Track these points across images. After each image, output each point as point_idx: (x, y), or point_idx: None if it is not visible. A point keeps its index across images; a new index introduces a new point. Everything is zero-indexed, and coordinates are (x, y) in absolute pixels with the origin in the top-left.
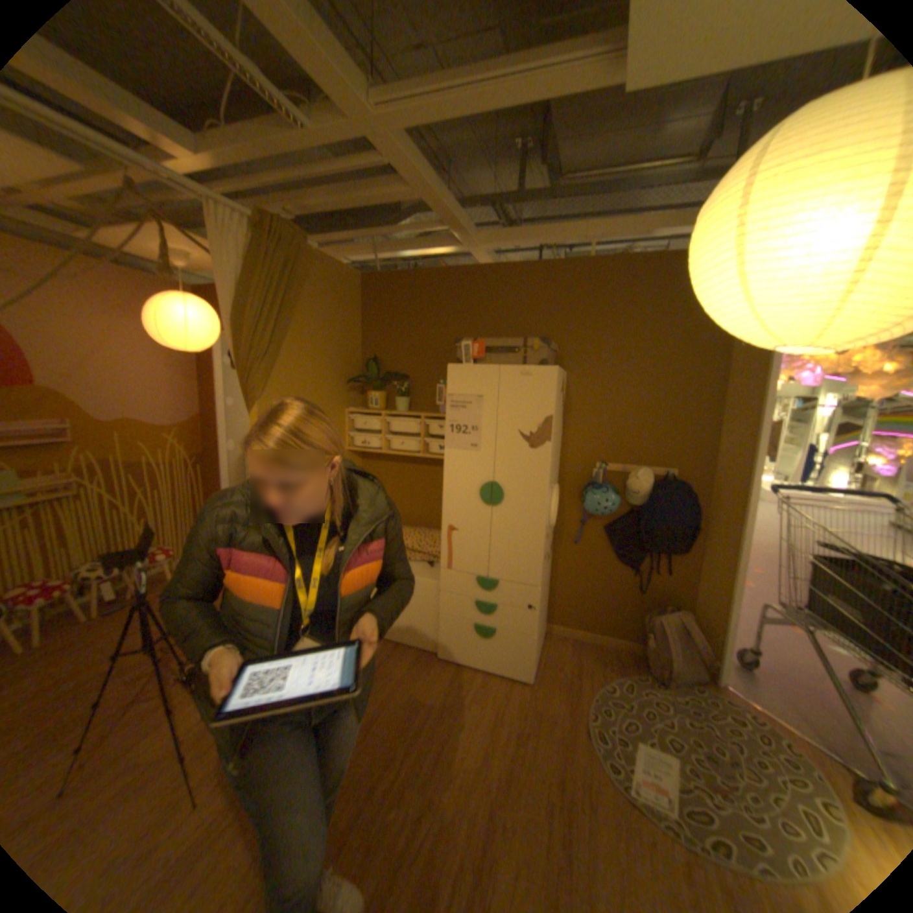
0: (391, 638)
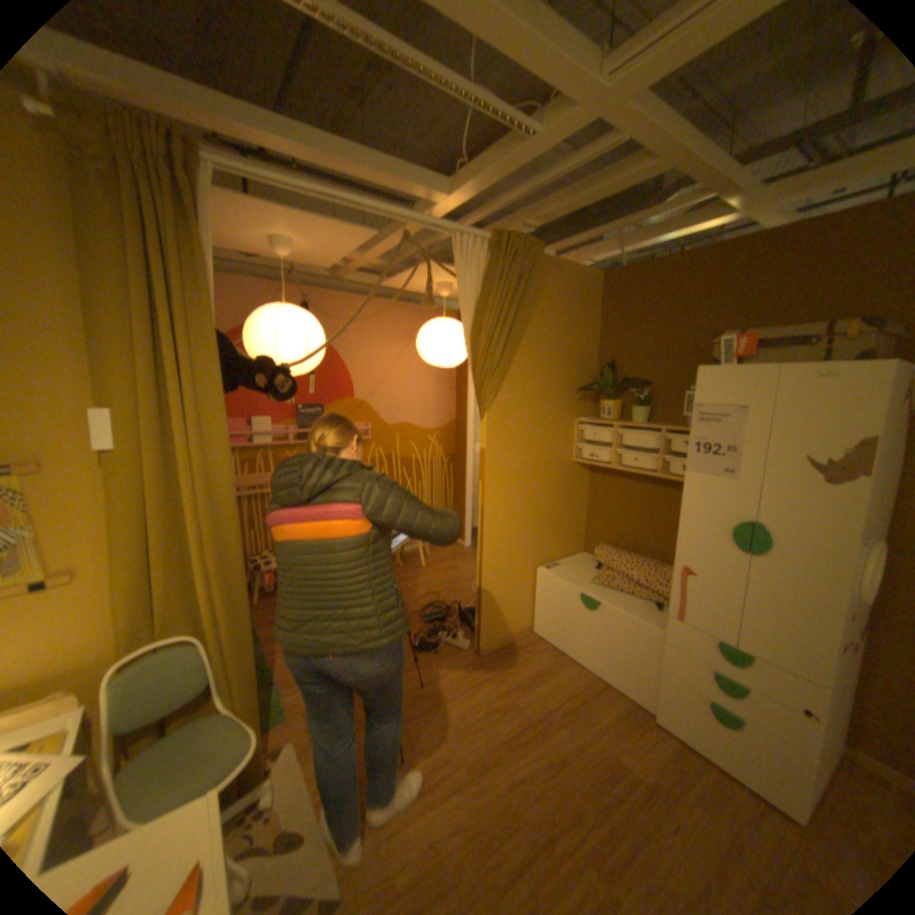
0: (603, 676)
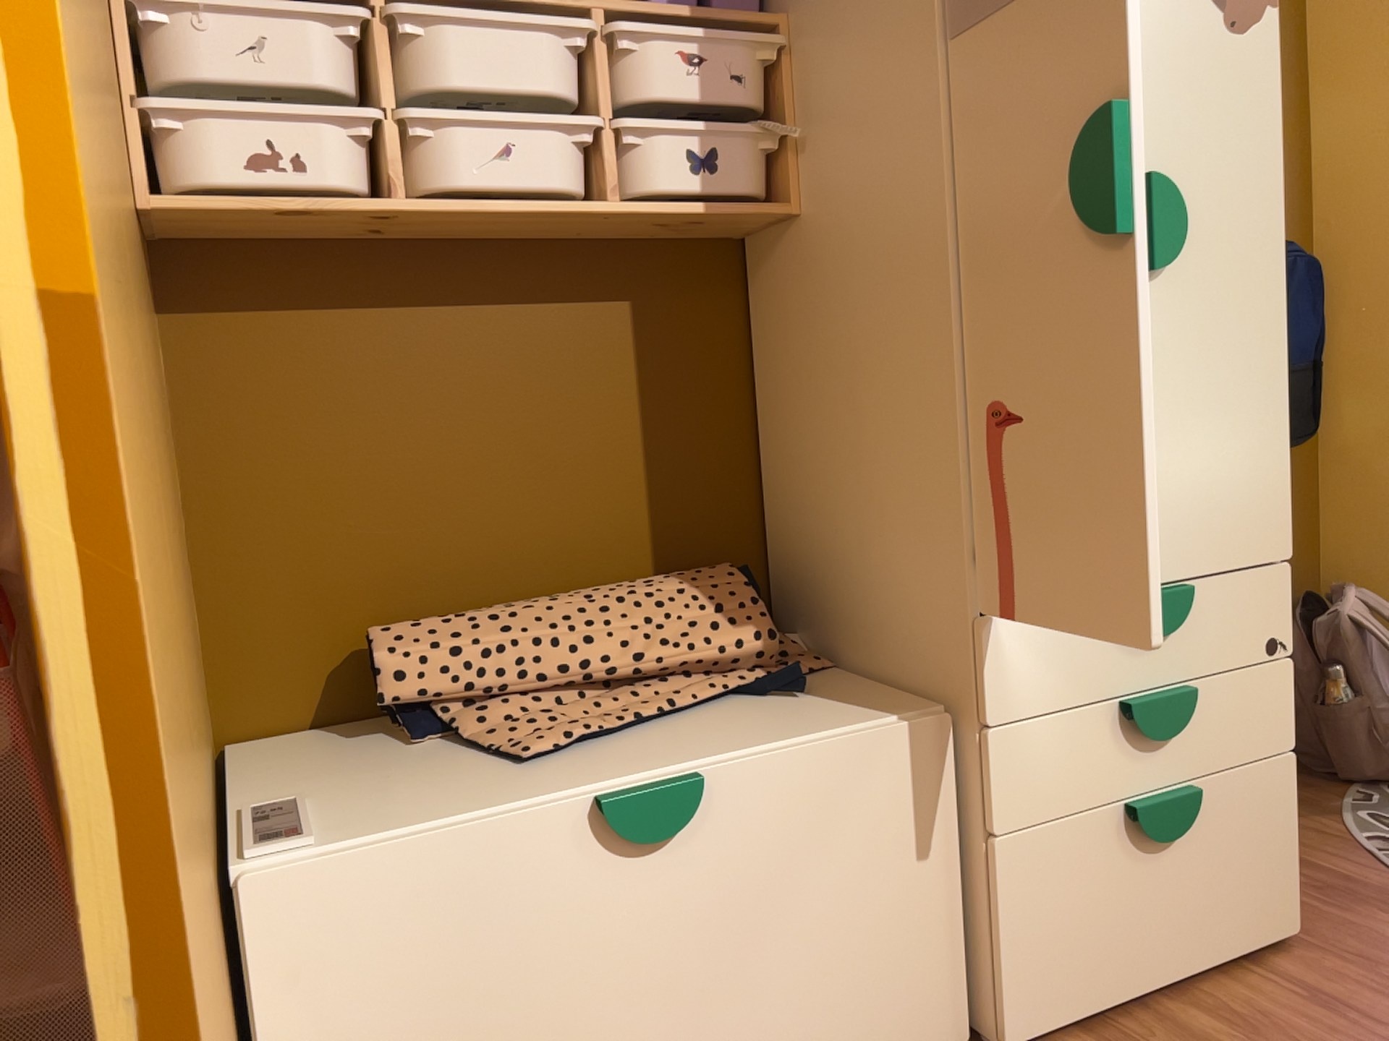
0: None
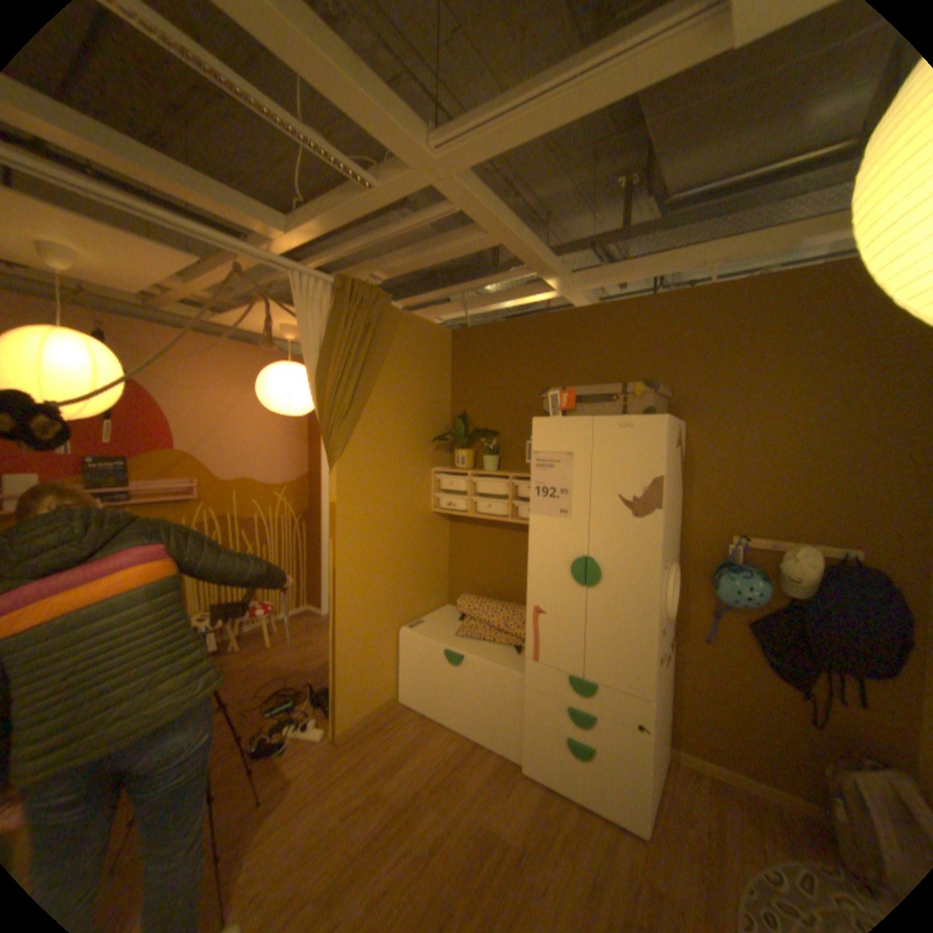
0: (470, 736)
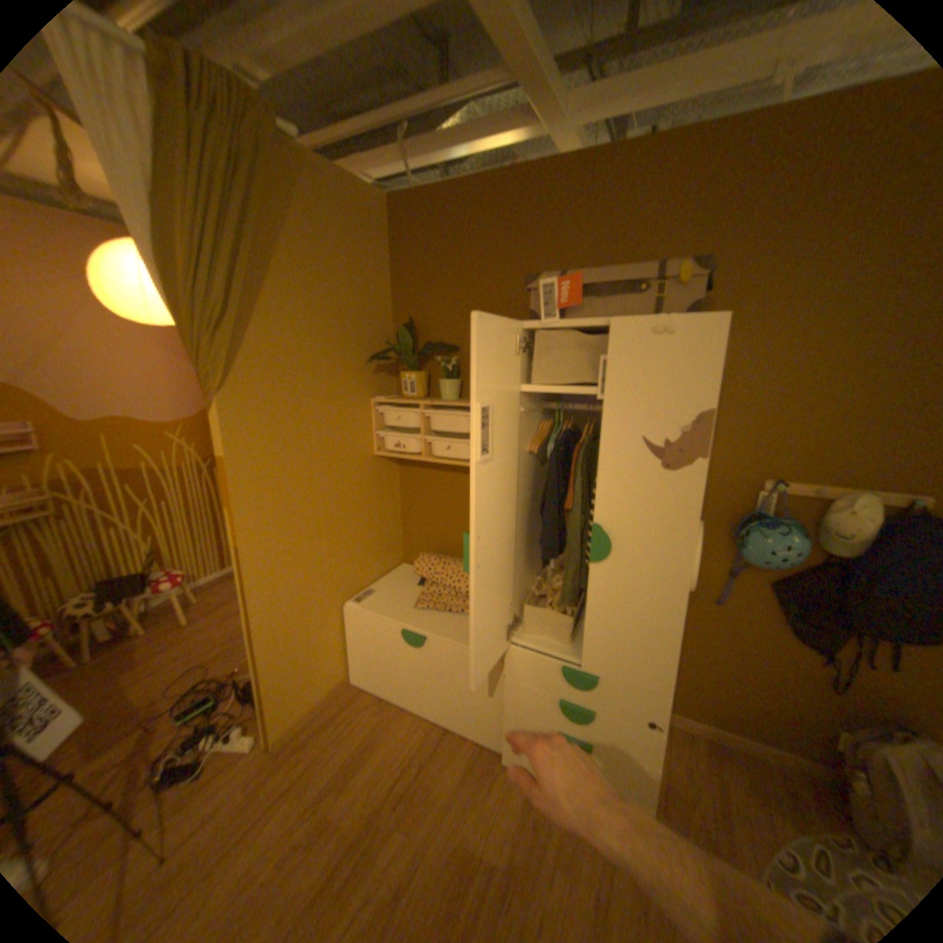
0: (438, 721)
